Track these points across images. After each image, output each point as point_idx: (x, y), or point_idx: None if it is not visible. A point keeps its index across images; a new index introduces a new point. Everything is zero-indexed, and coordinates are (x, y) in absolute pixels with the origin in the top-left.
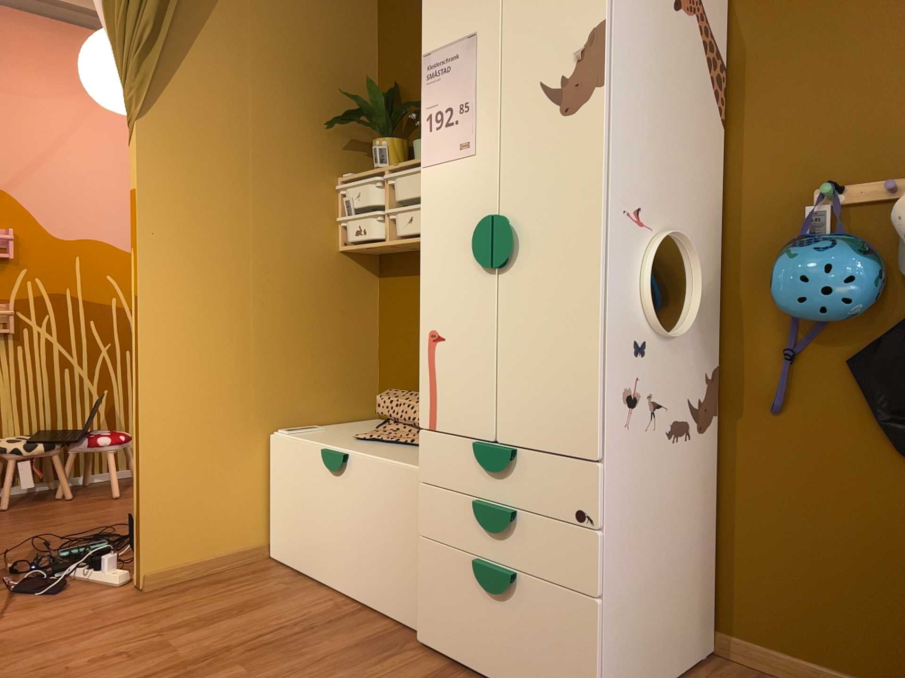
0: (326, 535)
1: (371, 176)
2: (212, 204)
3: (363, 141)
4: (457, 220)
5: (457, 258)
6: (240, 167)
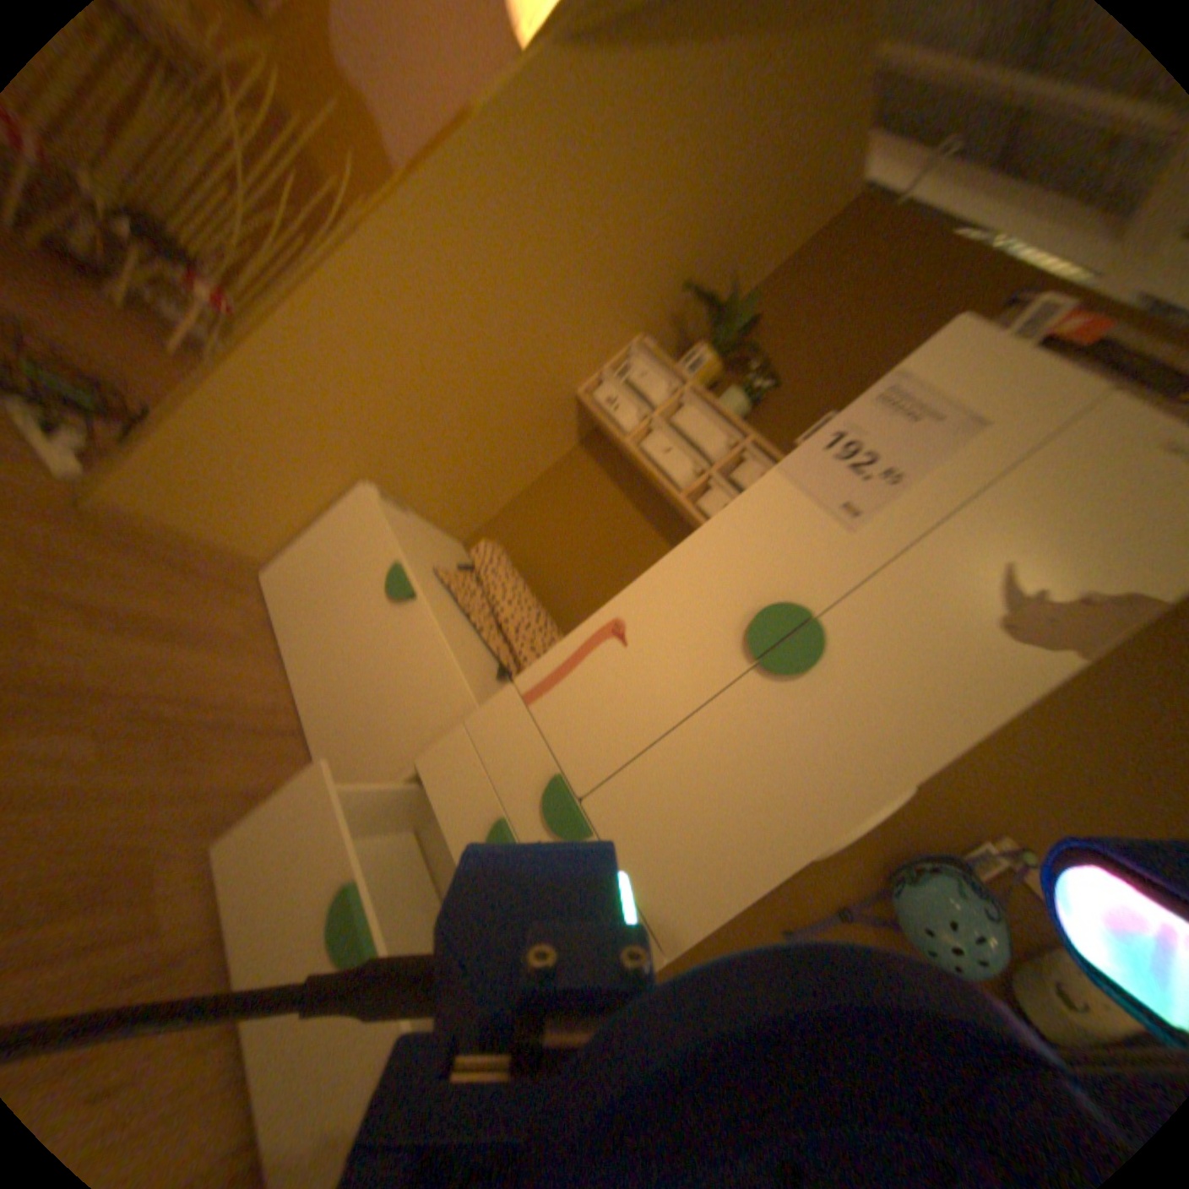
0: (327, 637)
1: (668, 377)
2: (523, 236)
3: (683, 334)
4: (758, 568)
5: (718, 601)
6: (582, 233)
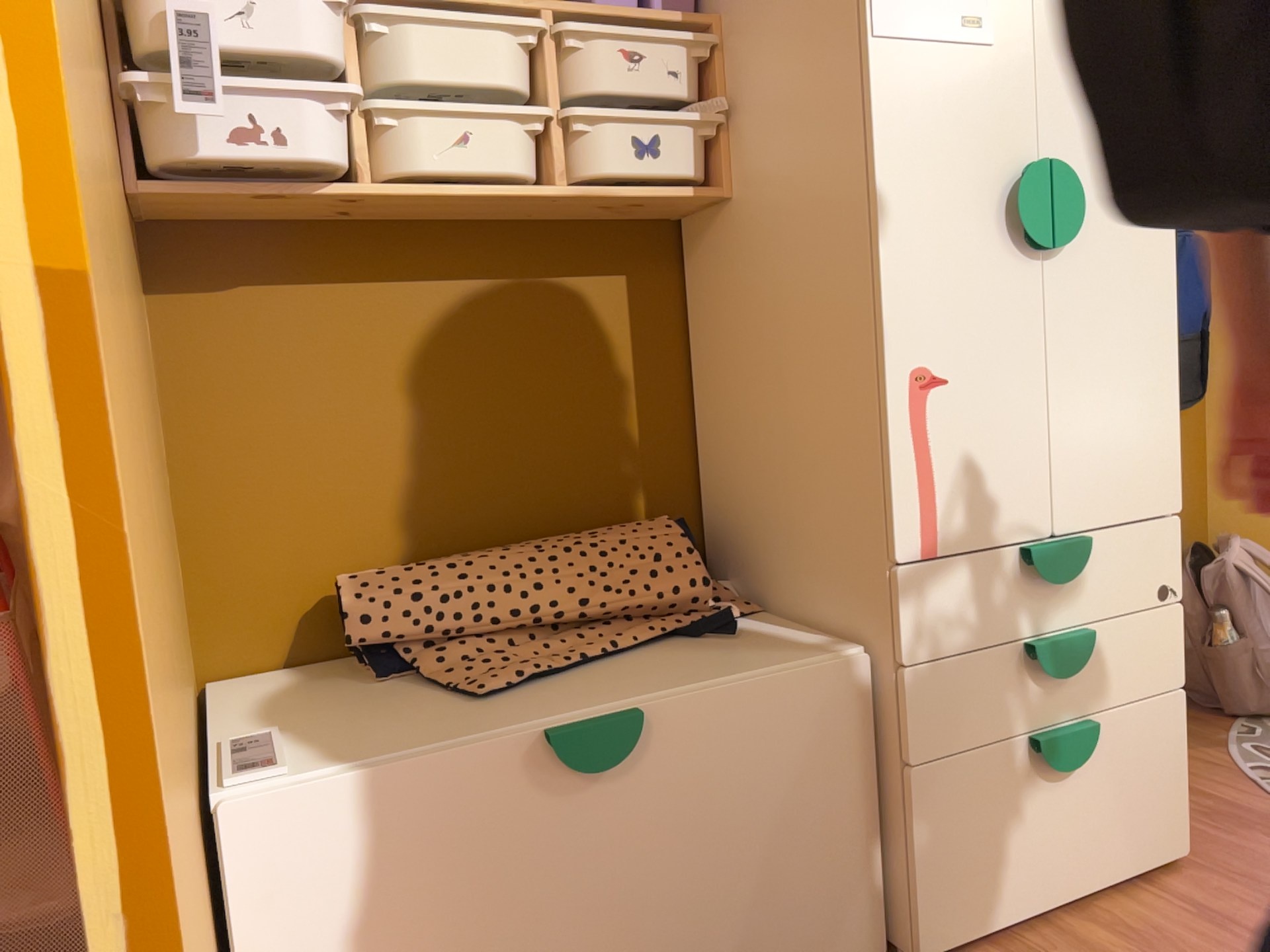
0: None
1: None
2: None
3: None
4: (965, 161)
5: (968, 232)
6: None
